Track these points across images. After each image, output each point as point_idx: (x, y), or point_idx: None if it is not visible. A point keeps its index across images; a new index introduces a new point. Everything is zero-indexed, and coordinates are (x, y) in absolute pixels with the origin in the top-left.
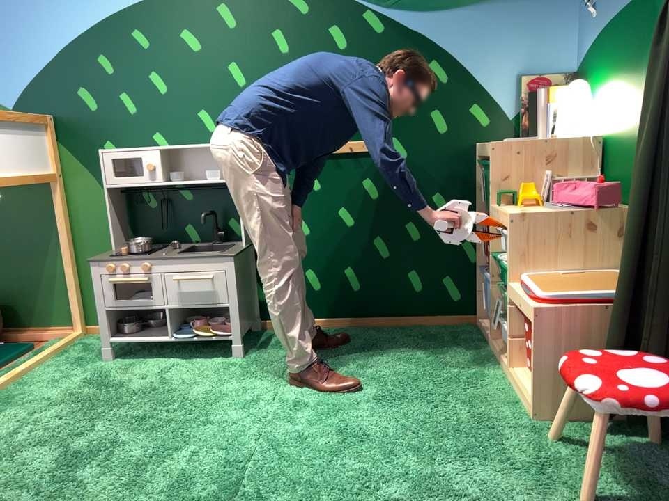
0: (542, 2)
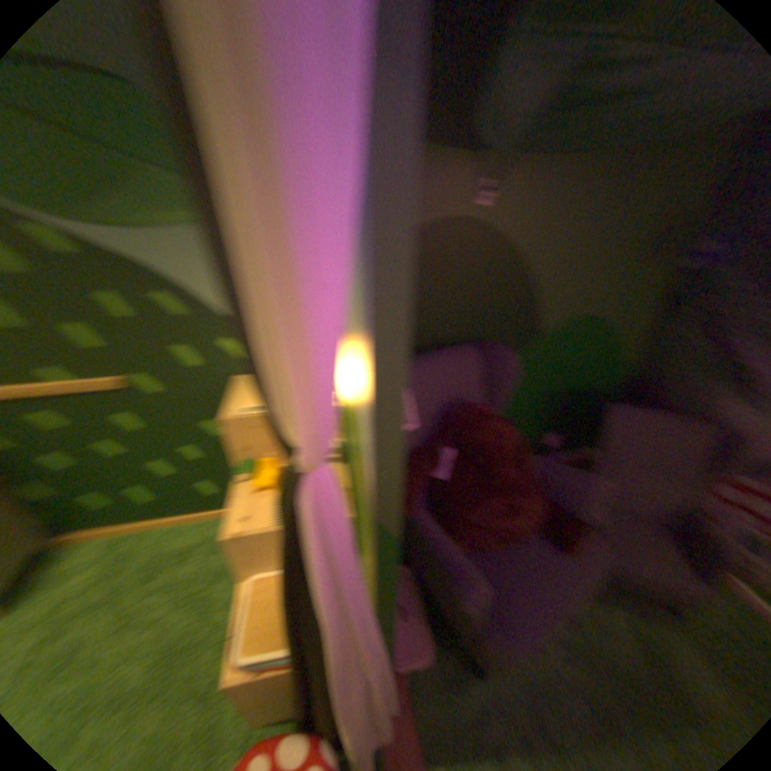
0: None
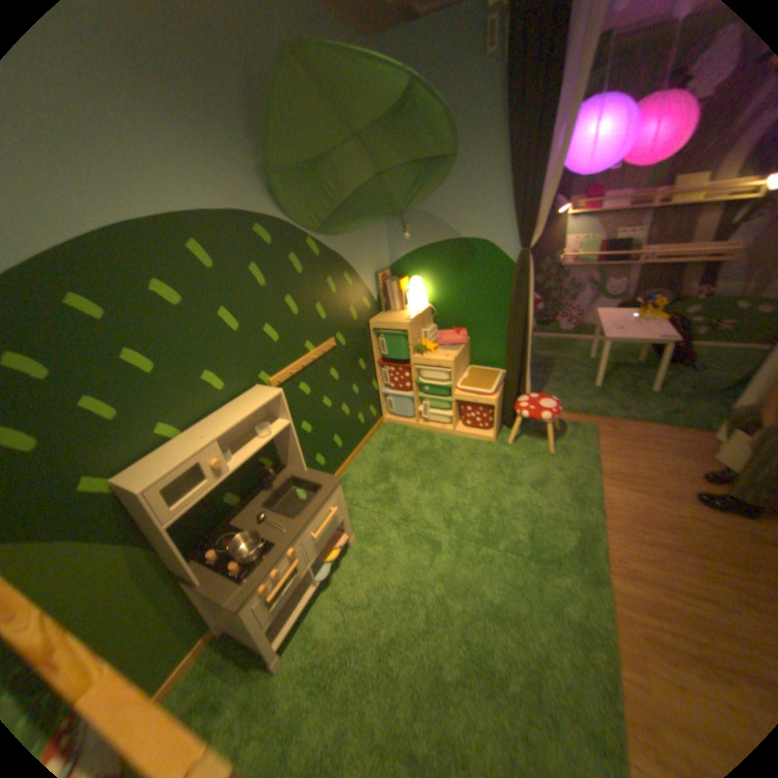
0: (375, 226)
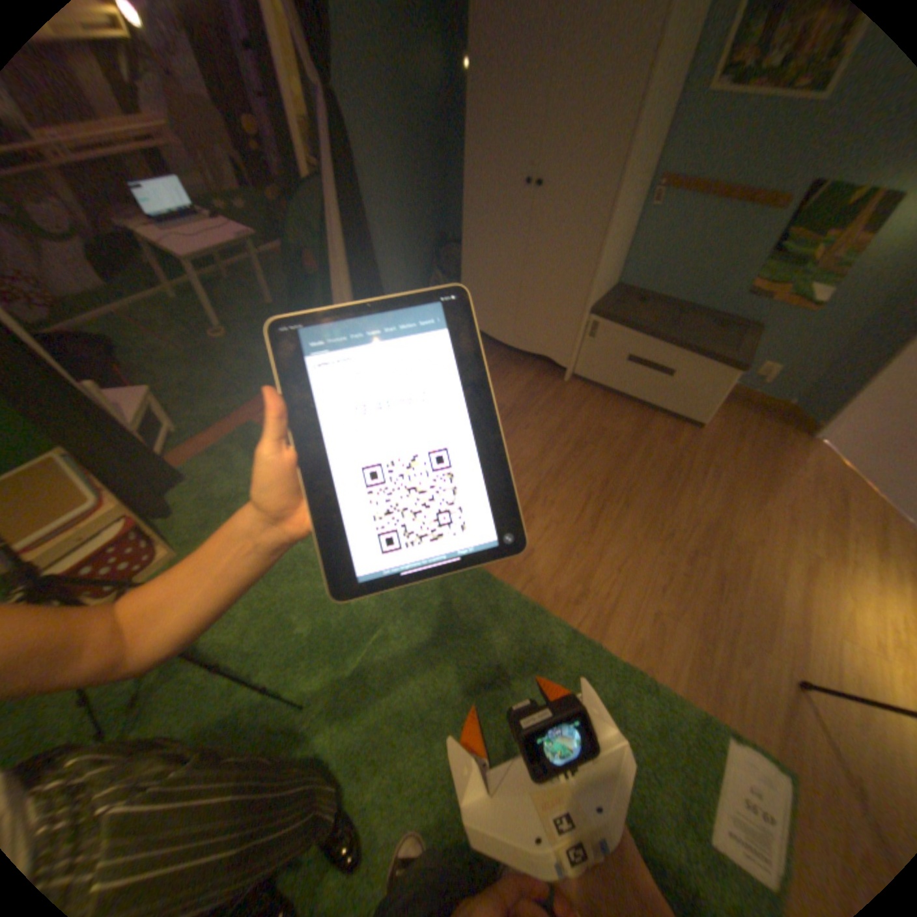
0: None
